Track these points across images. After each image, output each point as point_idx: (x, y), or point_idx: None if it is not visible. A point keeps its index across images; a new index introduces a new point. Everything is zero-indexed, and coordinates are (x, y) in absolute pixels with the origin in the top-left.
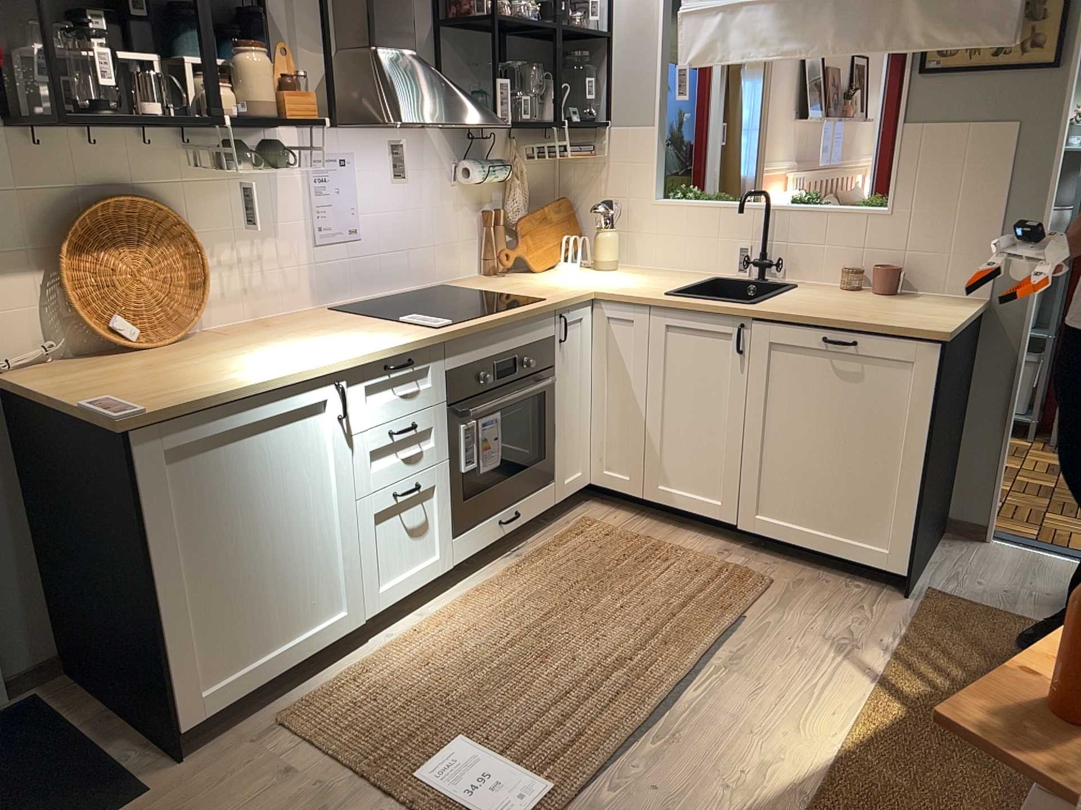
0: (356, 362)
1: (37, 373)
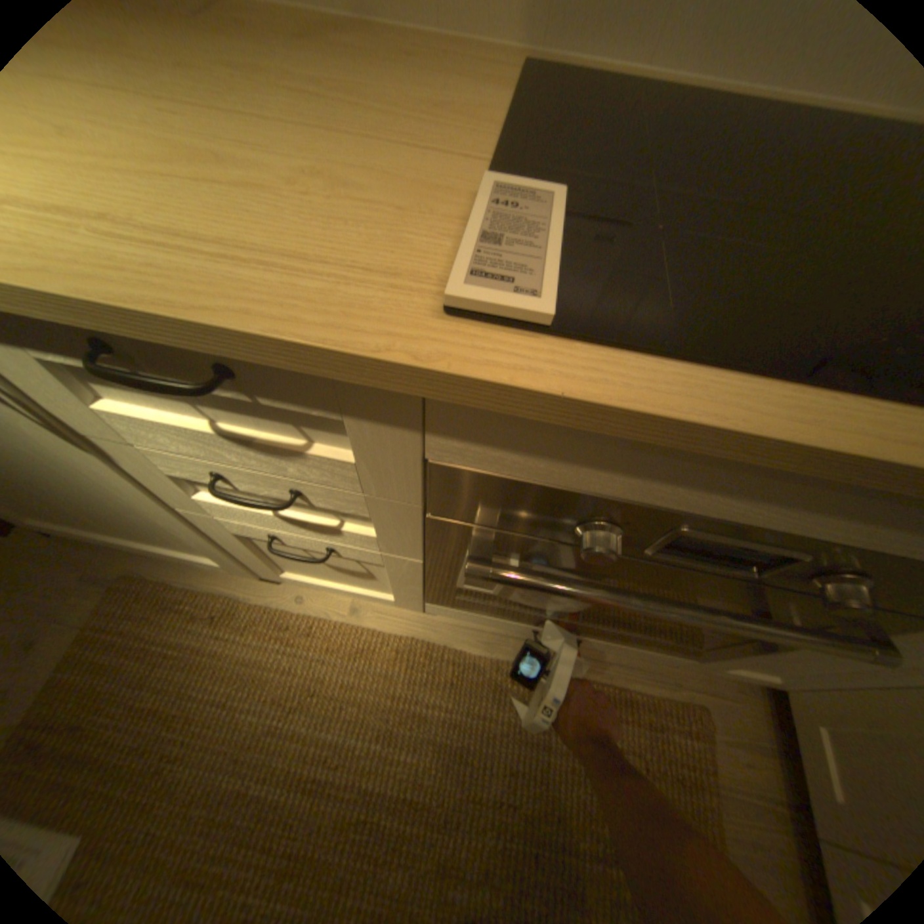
0: None
1: None
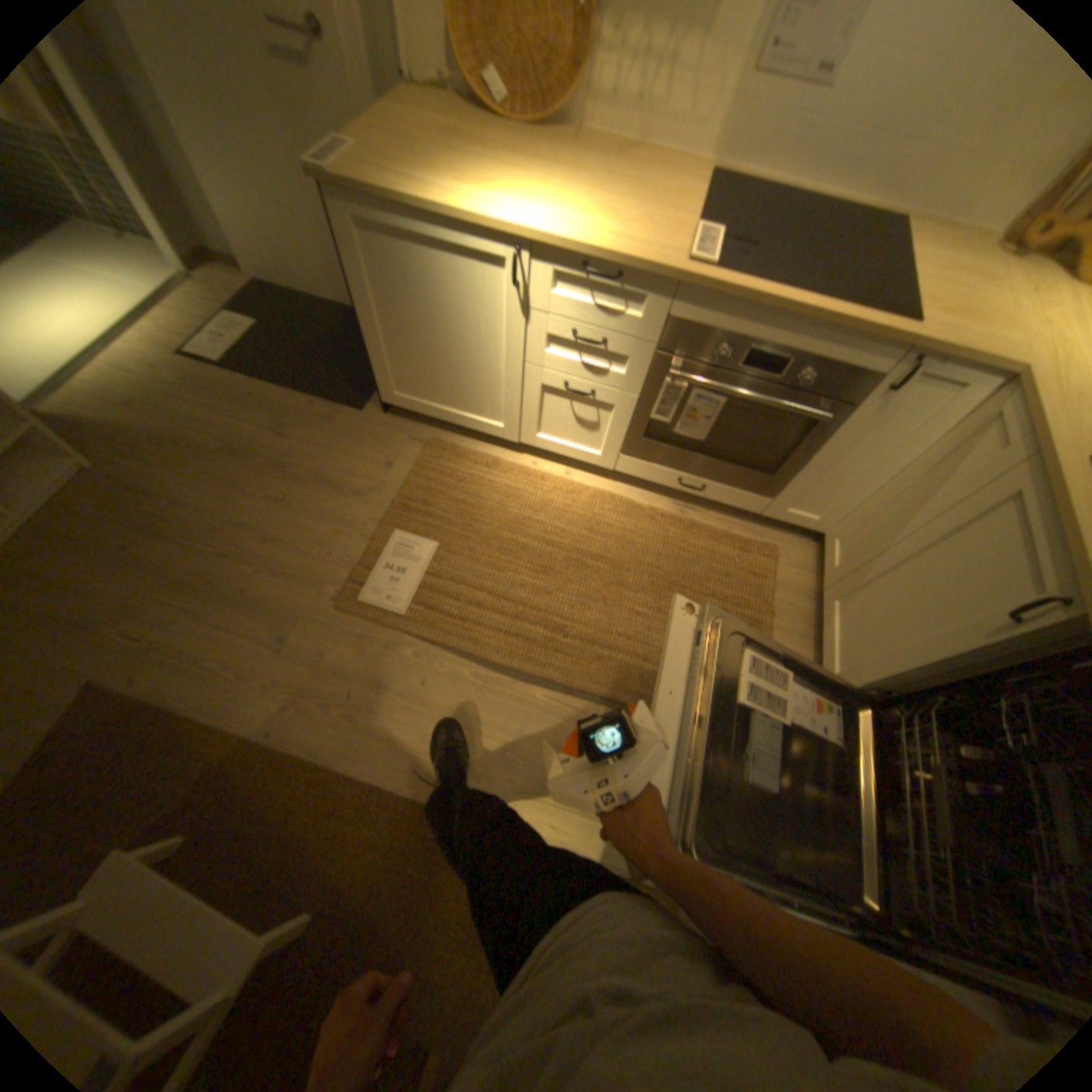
0: (542, 240)
1: (418, 98)
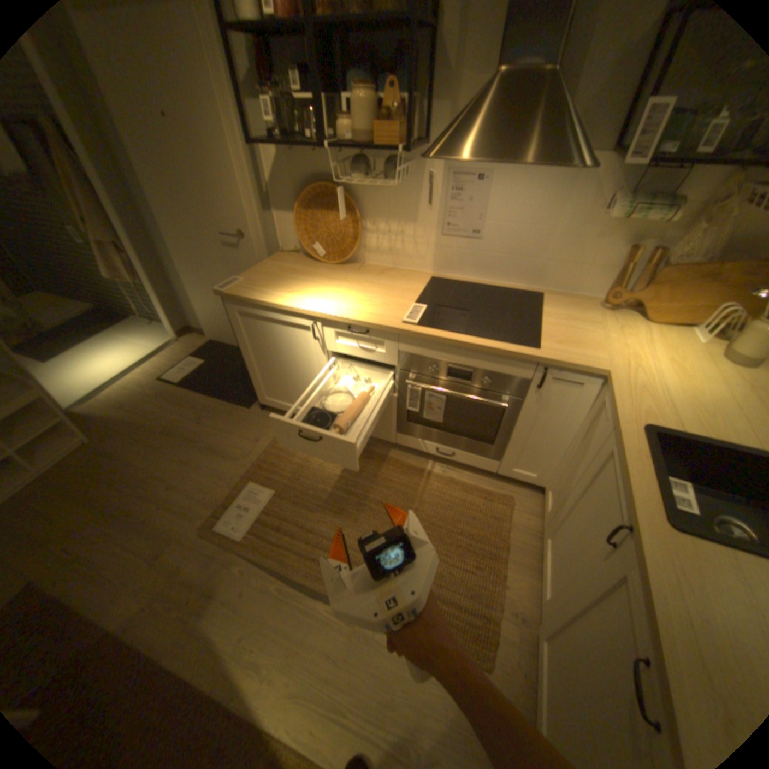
0: (324, 316)
1: (282, 256)
